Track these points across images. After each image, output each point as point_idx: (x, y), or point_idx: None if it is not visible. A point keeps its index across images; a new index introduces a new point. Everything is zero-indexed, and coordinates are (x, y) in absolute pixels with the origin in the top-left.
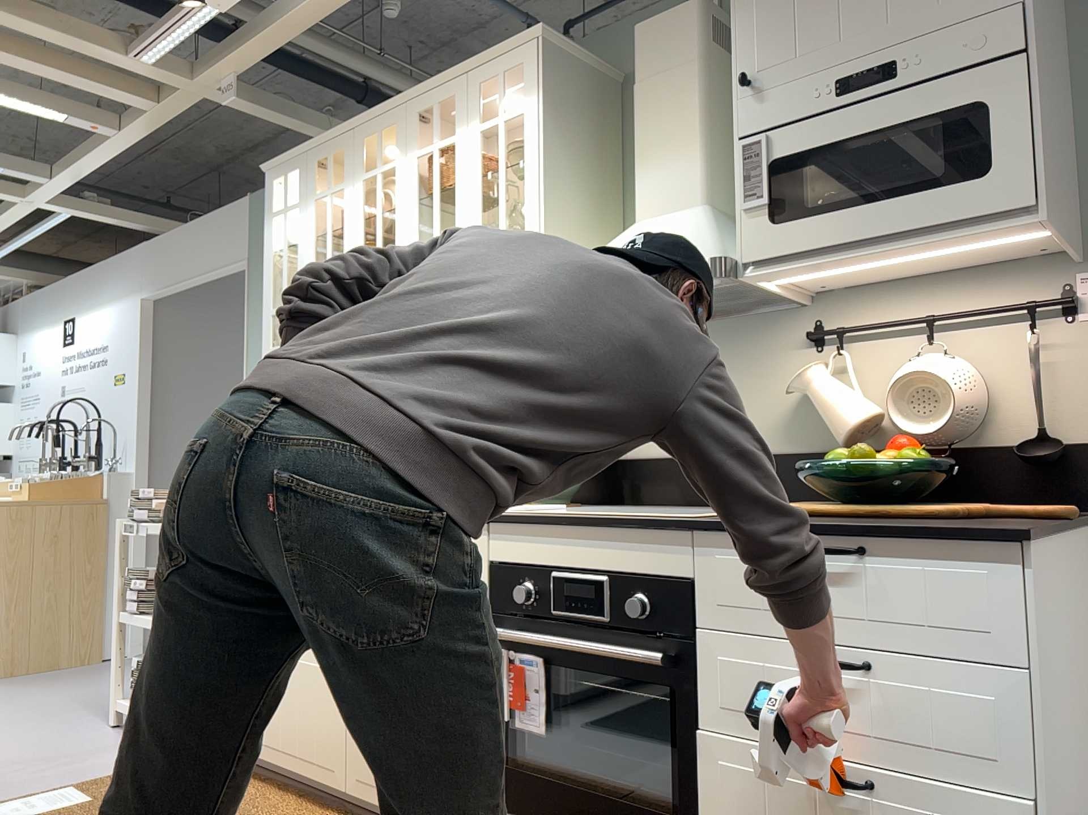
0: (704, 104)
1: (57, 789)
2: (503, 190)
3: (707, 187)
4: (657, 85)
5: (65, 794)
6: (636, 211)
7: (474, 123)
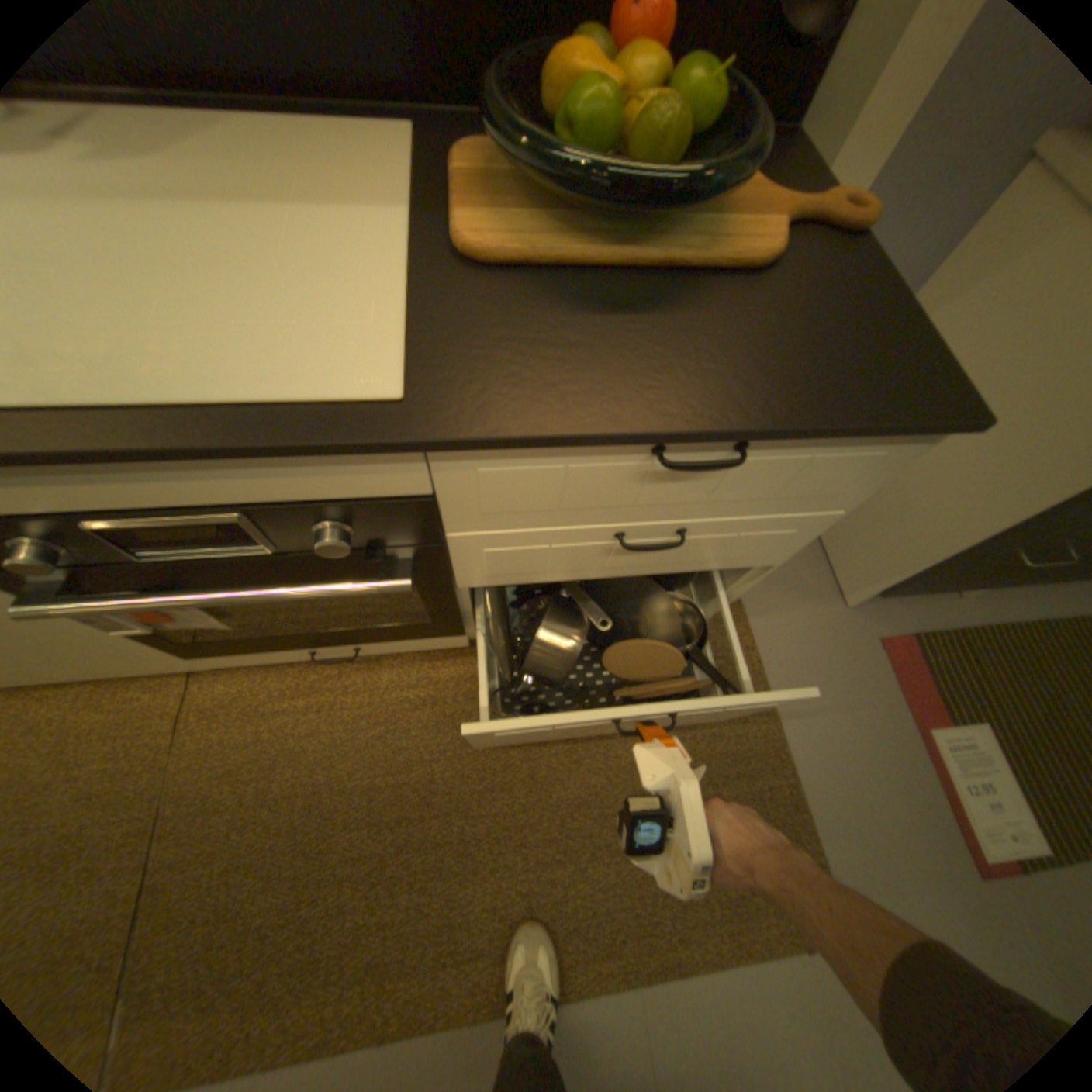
0: None
1: None
2: None
3: None
4: None
5: None
6: None
7: None
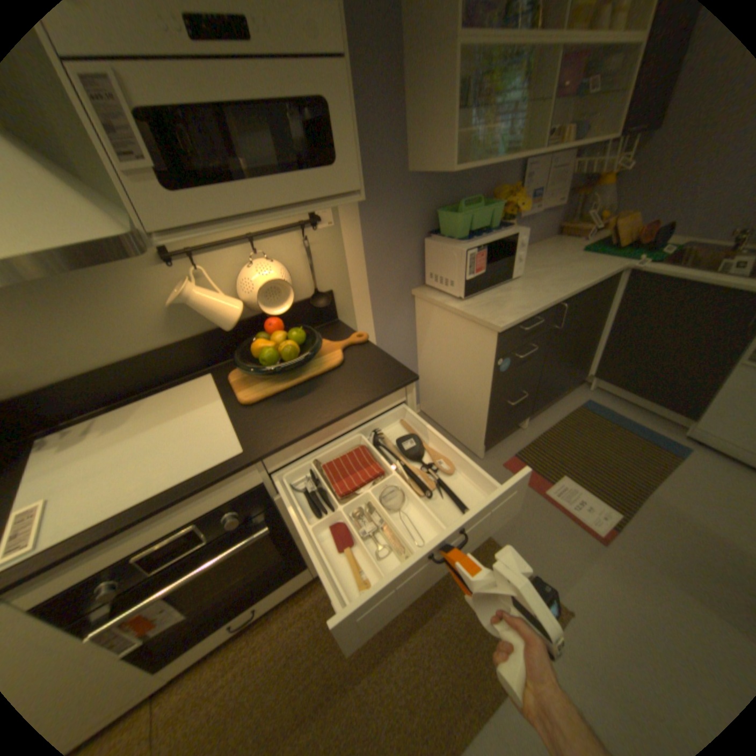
0: None
1: None
2: None
3: None
4: None
5: None
6: None
7: None
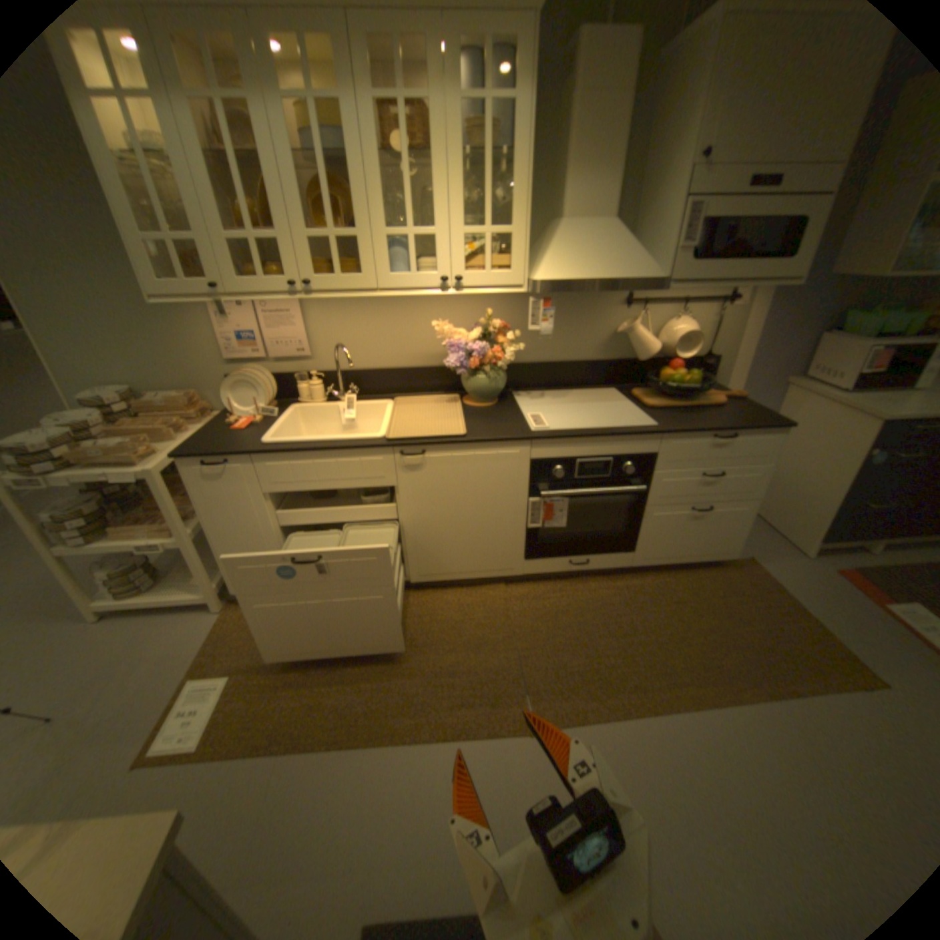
0: (629, 133)
1: (176, 689)
2: (491, 174)
3: (619, 204)
4: (600, 100)
5: (193, 687)
6: (568, 209)
7: (455, 83)
